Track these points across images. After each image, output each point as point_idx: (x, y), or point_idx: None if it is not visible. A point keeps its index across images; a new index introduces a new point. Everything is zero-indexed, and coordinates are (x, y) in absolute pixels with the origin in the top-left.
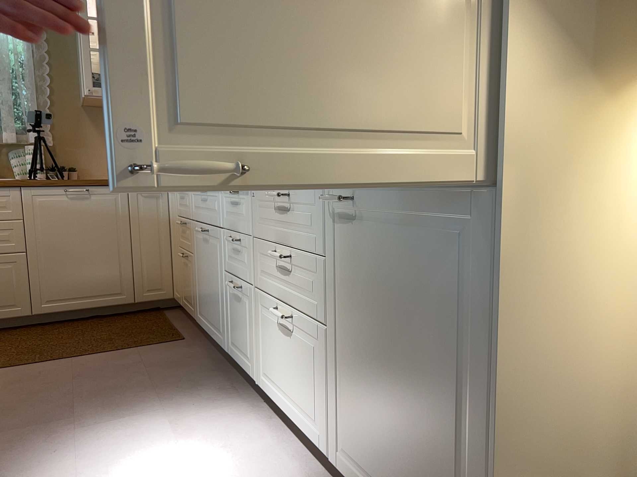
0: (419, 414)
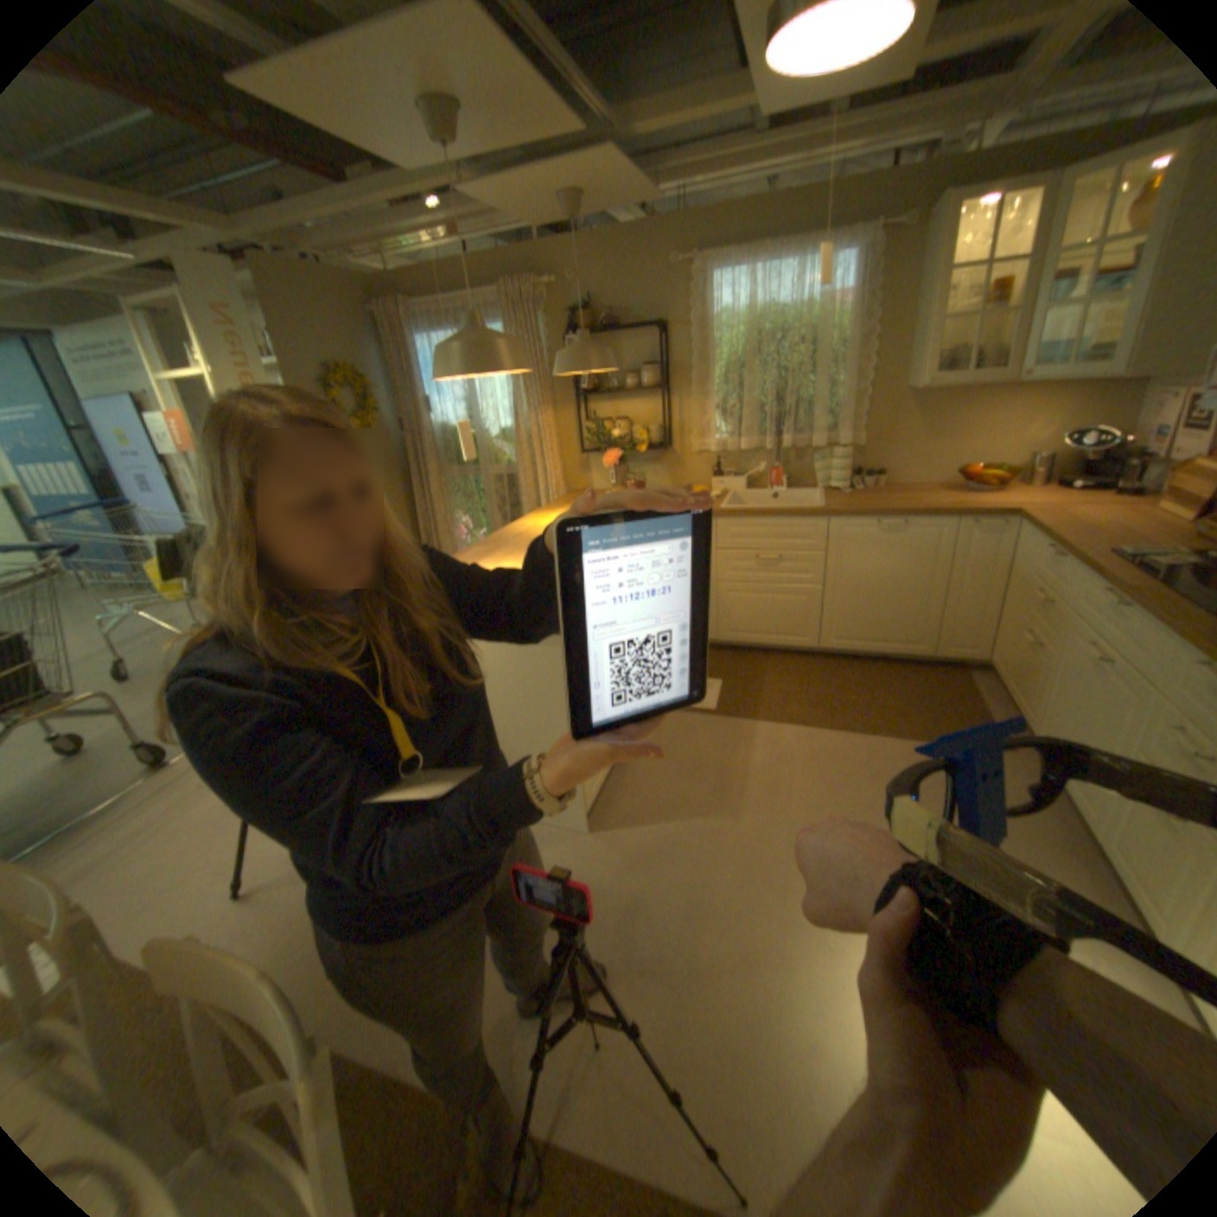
0: None
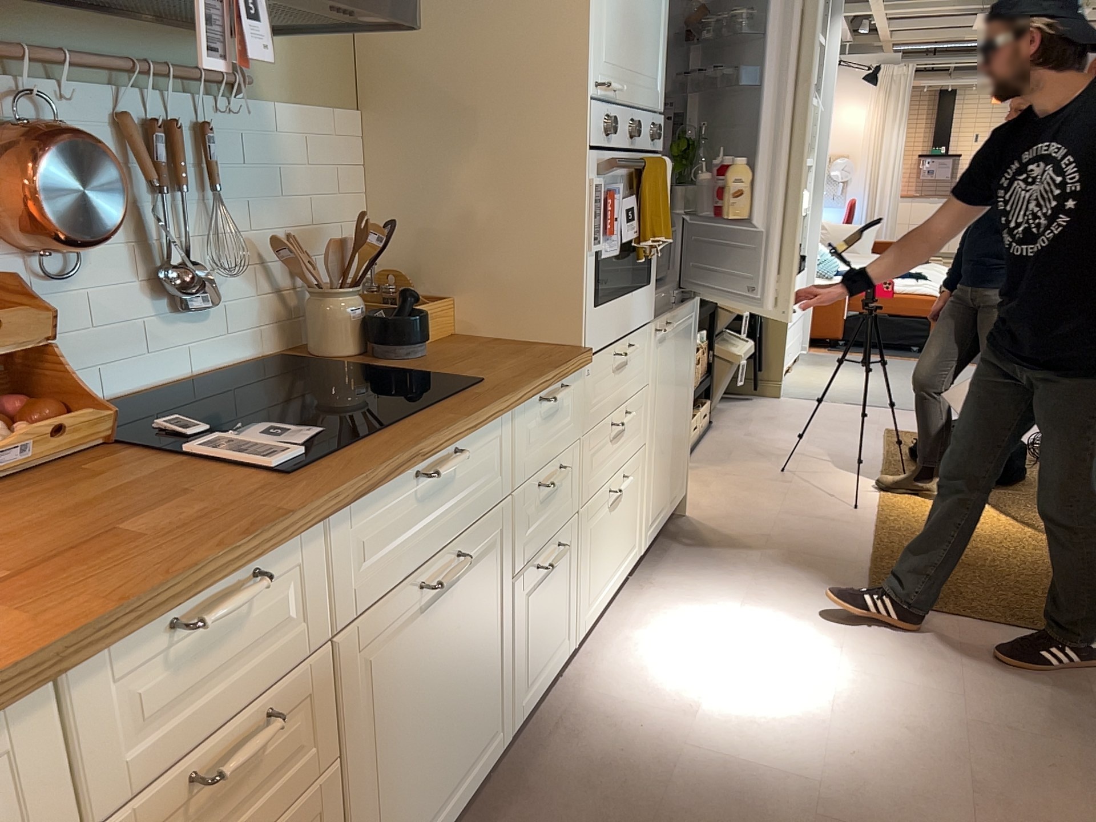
0: (677, 431)
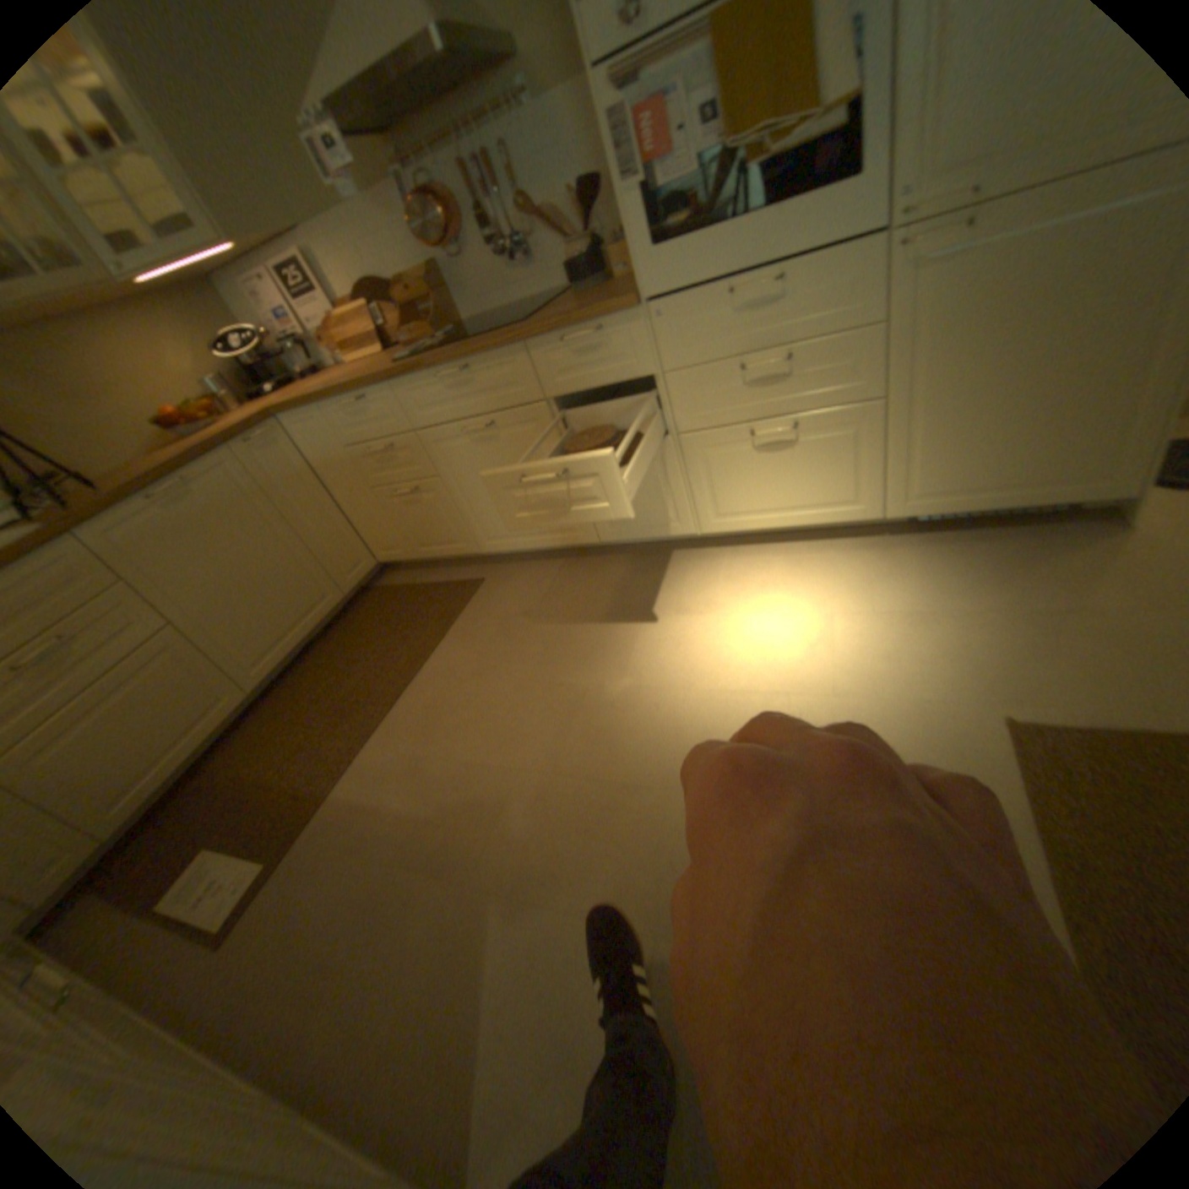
0: (1063, 394)
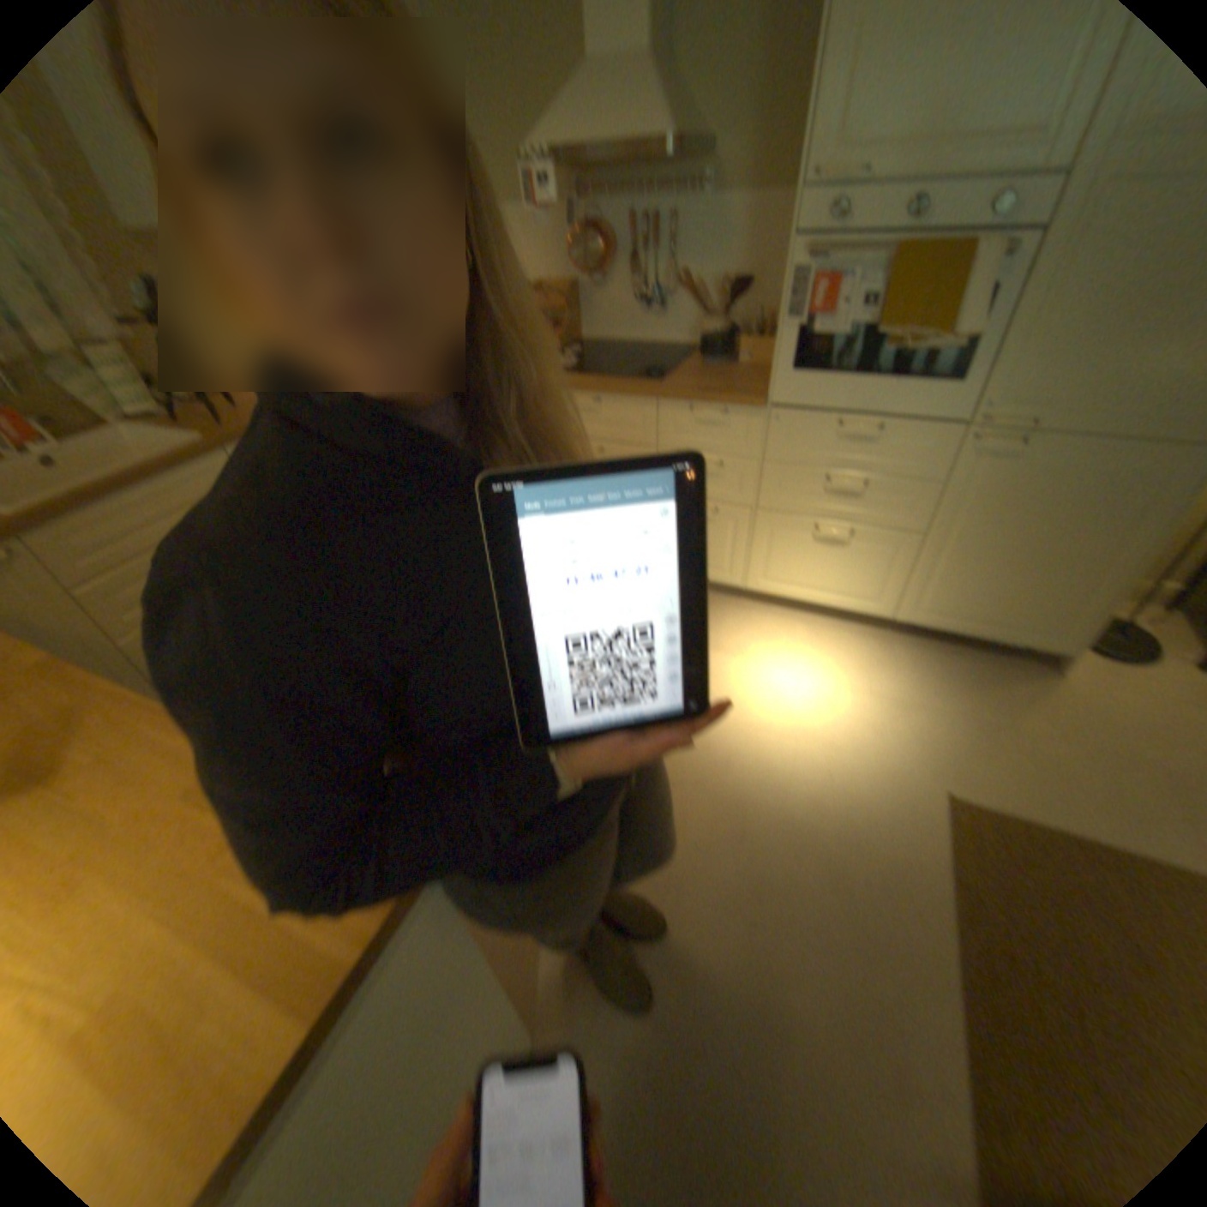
0: (1044, 573)
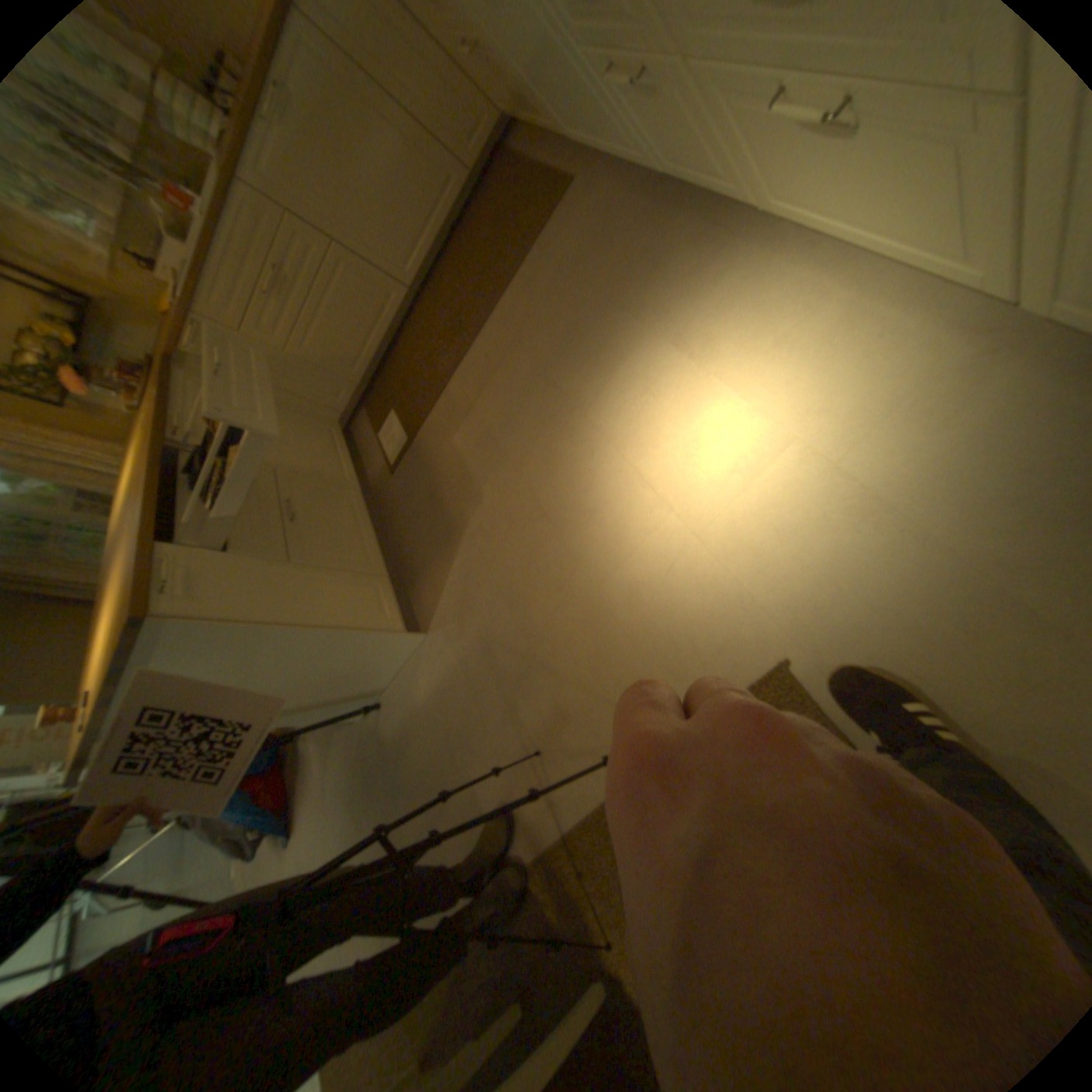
0: None
